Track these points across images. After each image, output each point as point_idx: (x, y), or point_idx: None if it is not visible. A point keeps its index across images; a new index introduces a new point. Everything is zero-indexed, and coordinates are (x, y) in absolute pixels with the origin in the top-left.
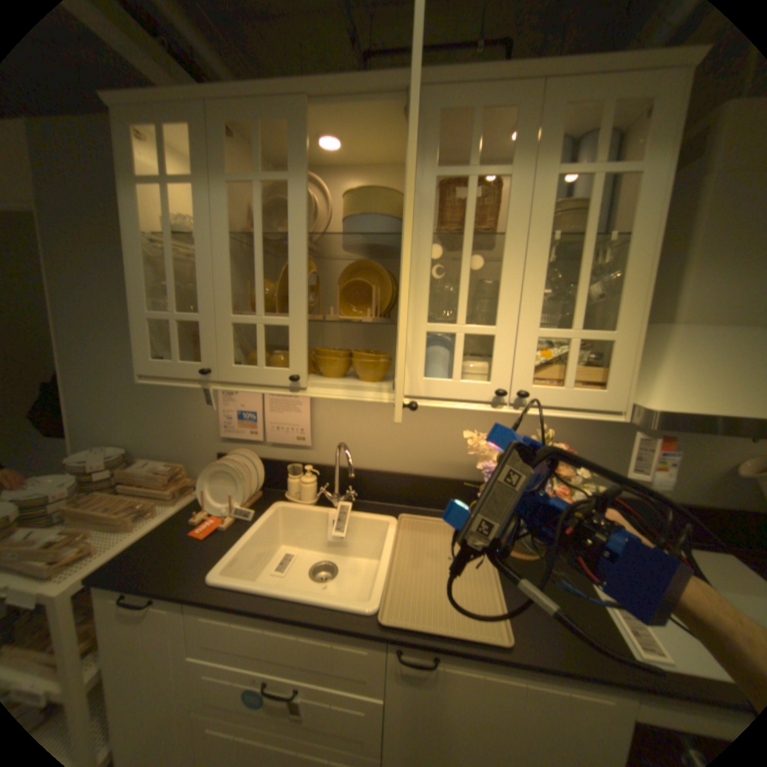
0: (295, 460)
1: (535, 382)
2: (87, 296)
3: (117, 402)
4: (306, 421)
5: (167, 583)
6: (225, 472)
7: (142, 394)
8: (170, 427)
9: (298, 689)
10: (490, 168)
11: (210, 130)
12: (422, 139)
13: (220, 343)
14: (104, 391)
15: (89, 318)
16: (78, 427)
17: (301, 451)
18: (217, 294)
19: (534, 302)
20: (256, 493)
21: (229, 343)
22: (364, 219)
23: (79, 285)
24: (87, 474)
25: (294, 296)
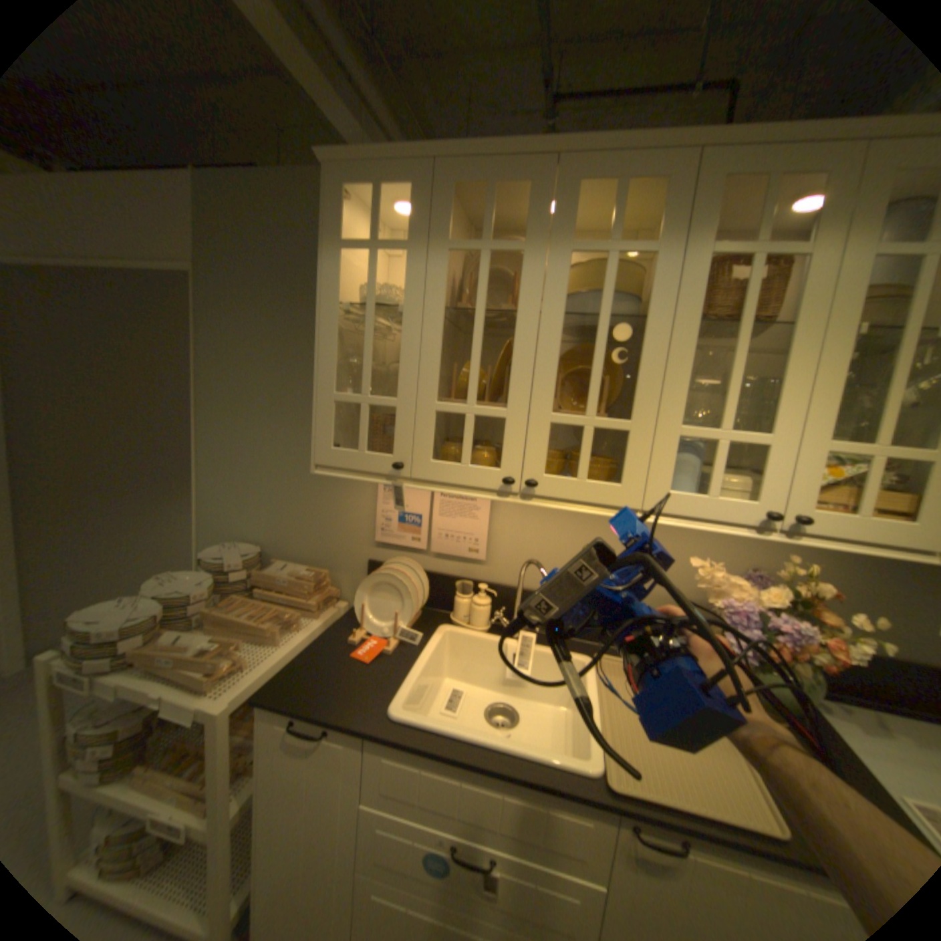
0: (462, 576)
1: (820, 506)
2: (235, 368)
3: (256, 491)
4: (483, 530)
5: (343, 713)
6: (388, 584)
7: (286, 484)
8: (315, 524)
9: (496, 860)
10: (784, 244)
11: (436, 190)
12: (699, 208)
13: (418, 433)
14: (242, 477)
15: (235, 393)
16: (207, 517)
17: (471, 566)
18: (422, 376)
19: (828, 409)
20: (424, 613)
21: (430, 434)
22: (599, 297)
23: (228, 355)
24: (222, 572)
25: (516, 384)
